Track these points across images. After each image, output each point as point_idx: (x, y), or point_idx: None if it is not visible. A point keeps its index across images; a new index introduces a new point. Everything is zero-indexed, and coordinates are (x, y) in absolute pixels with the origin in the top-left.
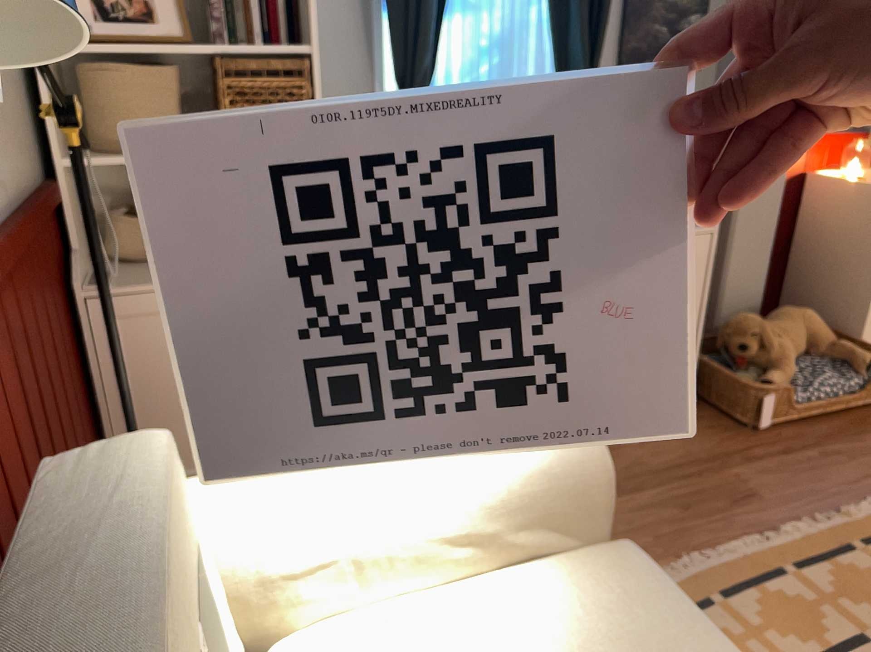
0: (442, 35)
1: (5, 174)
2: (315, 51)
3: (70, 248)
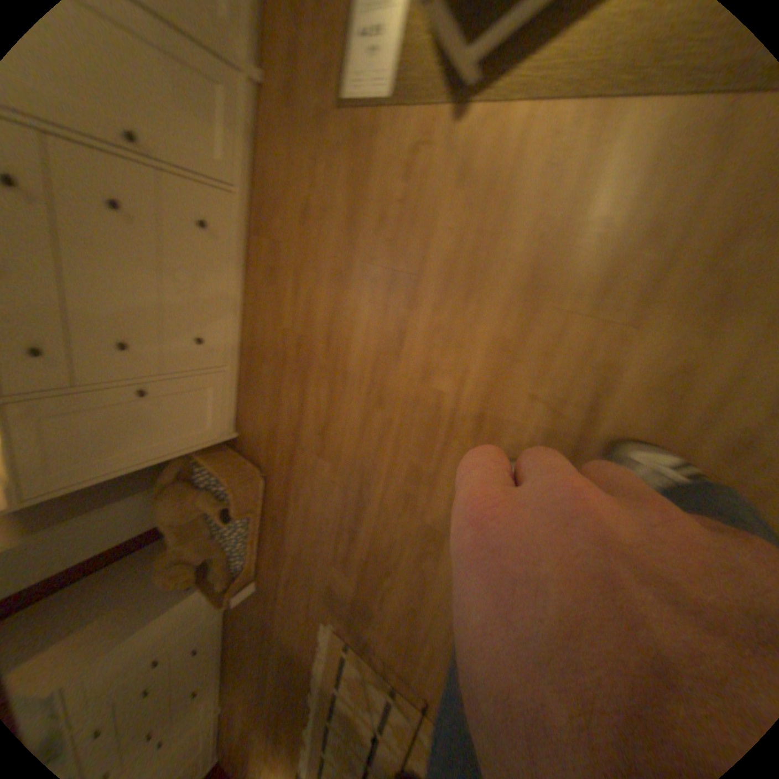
0: None
1: None
2: None
3: None
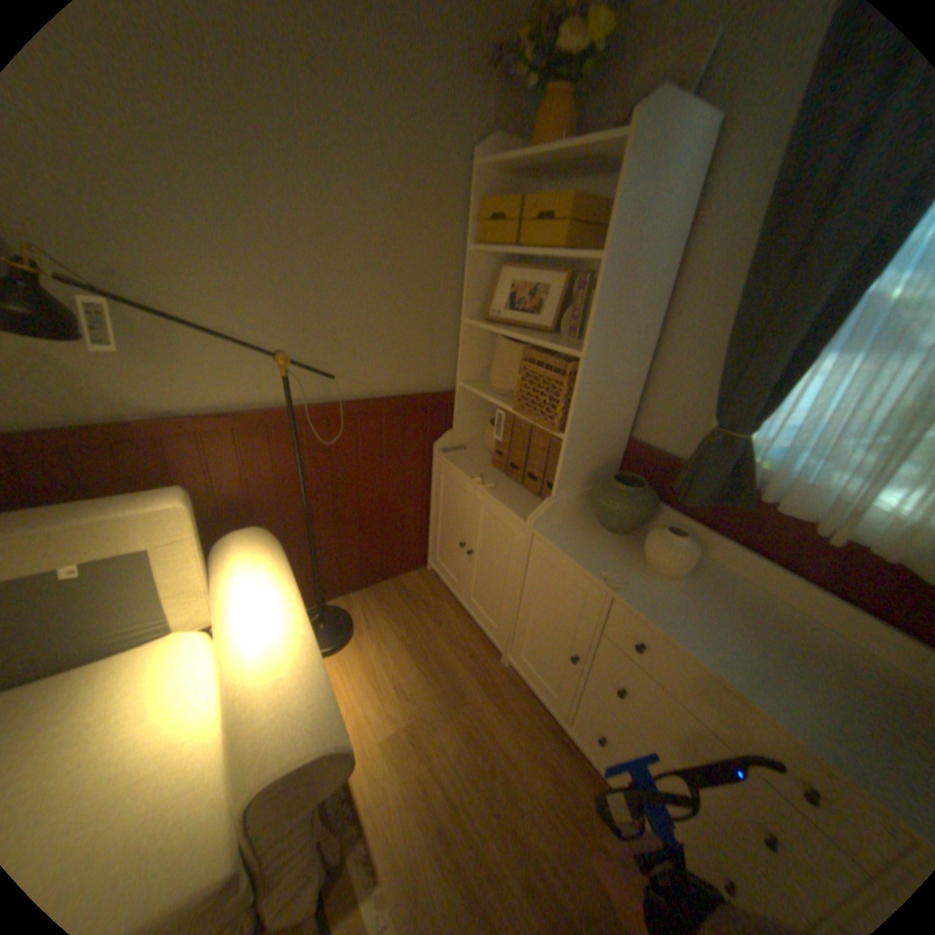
0: (809, 375)
1: (382, 380)
2: (586, 357)
3: (453, 428)
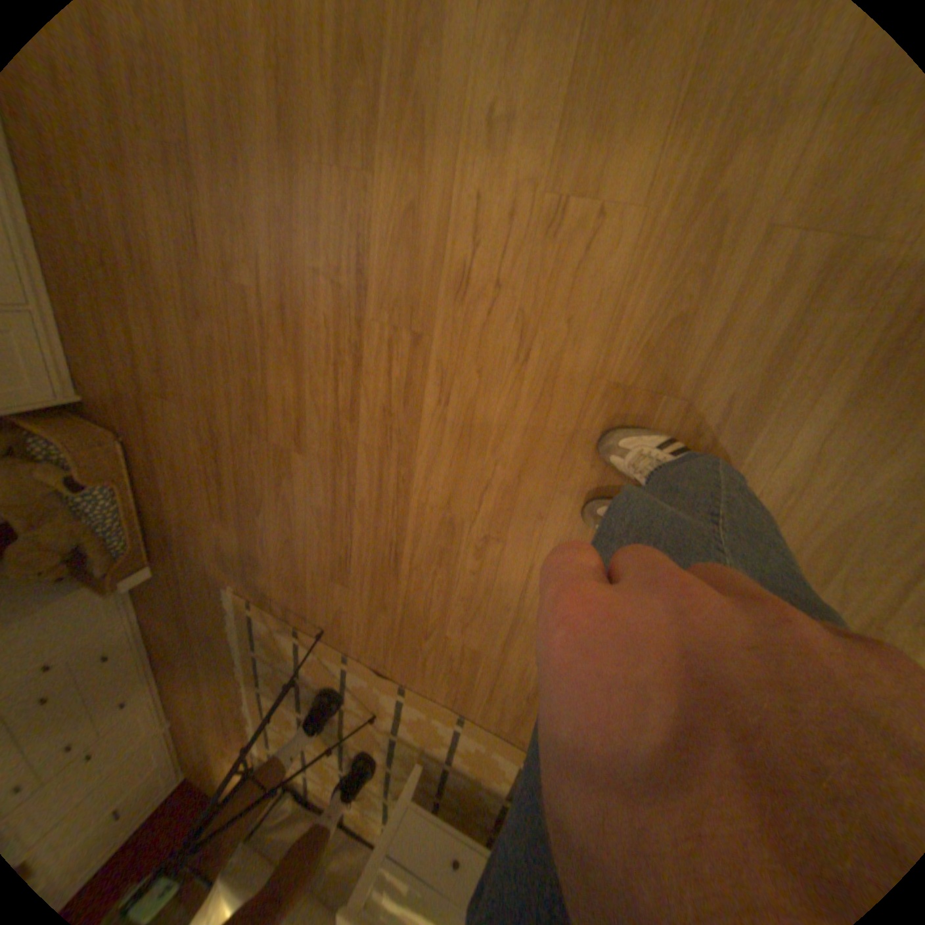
0: None
1: None
2: None
3: None
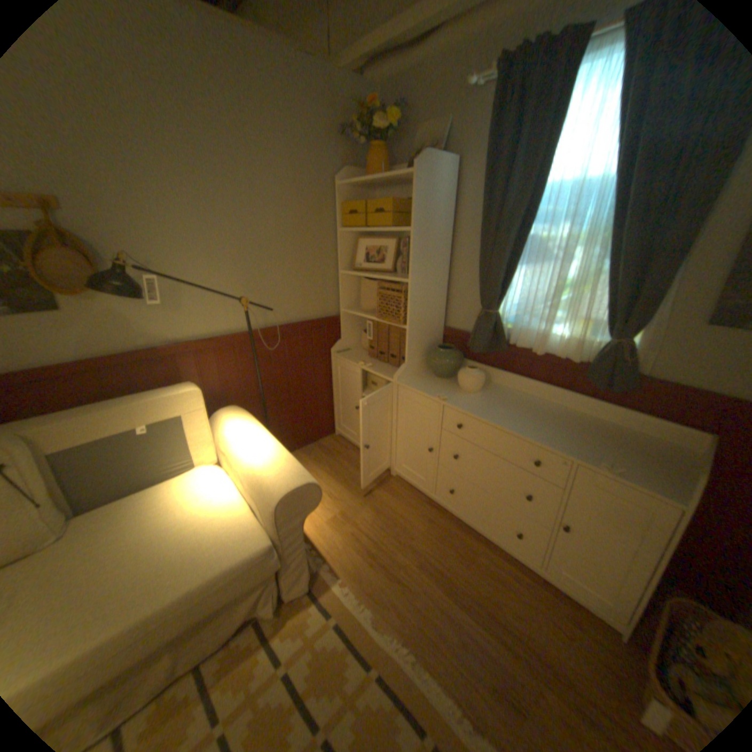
0: (515, 277)
1: (296, 311)
2: (411, 282)
3: (341, 338)
